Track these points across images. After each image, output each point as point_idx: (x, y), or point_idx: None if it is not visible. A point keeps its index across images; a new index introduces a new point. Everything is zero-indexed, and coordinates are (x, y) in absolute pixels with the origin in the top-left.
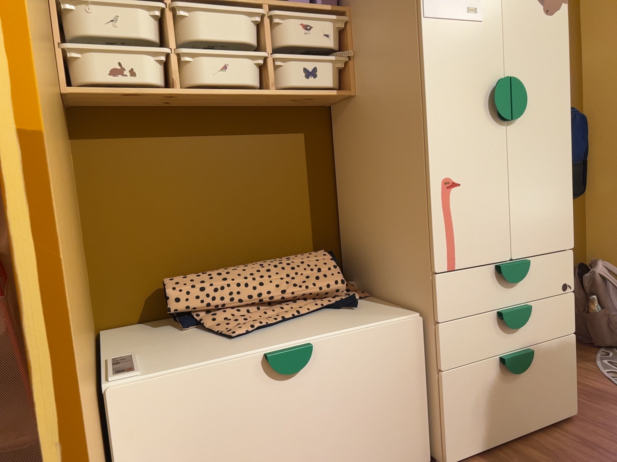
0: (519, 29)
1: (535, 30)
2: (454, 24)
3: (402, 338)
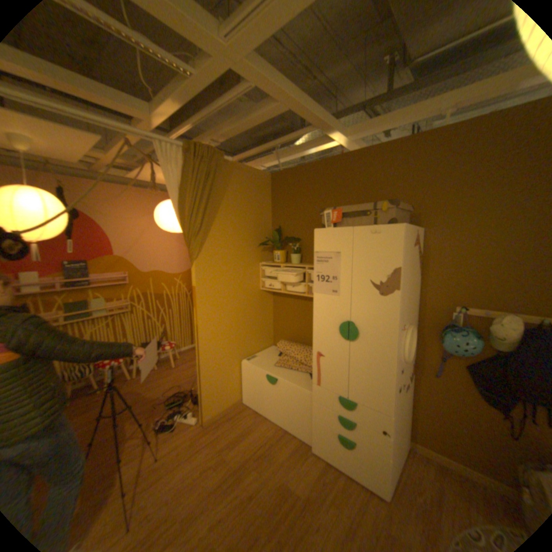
0: (360, 301)
1: (371, 303)
2: (326, 296)
3: (304, 397)
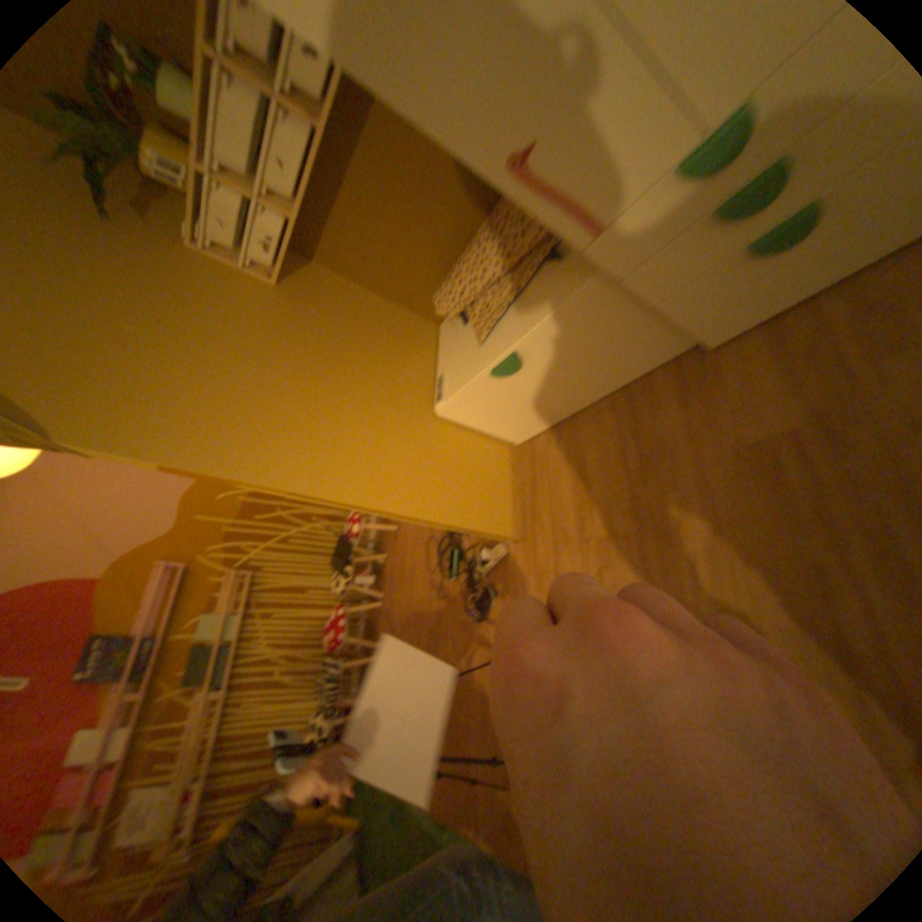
0: None
1: None
2: None
3: (595, 299)
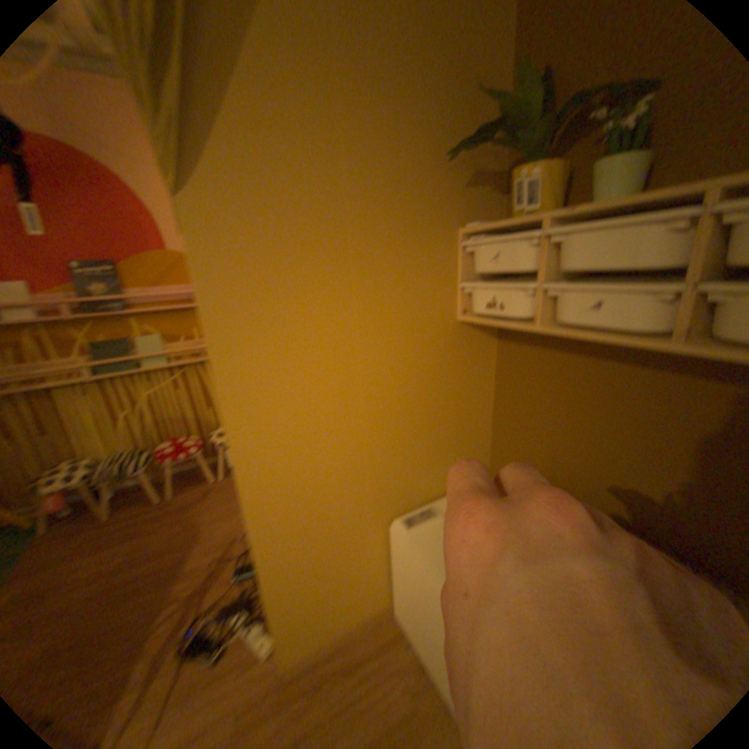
0: None
1: None
2: None
3: None
